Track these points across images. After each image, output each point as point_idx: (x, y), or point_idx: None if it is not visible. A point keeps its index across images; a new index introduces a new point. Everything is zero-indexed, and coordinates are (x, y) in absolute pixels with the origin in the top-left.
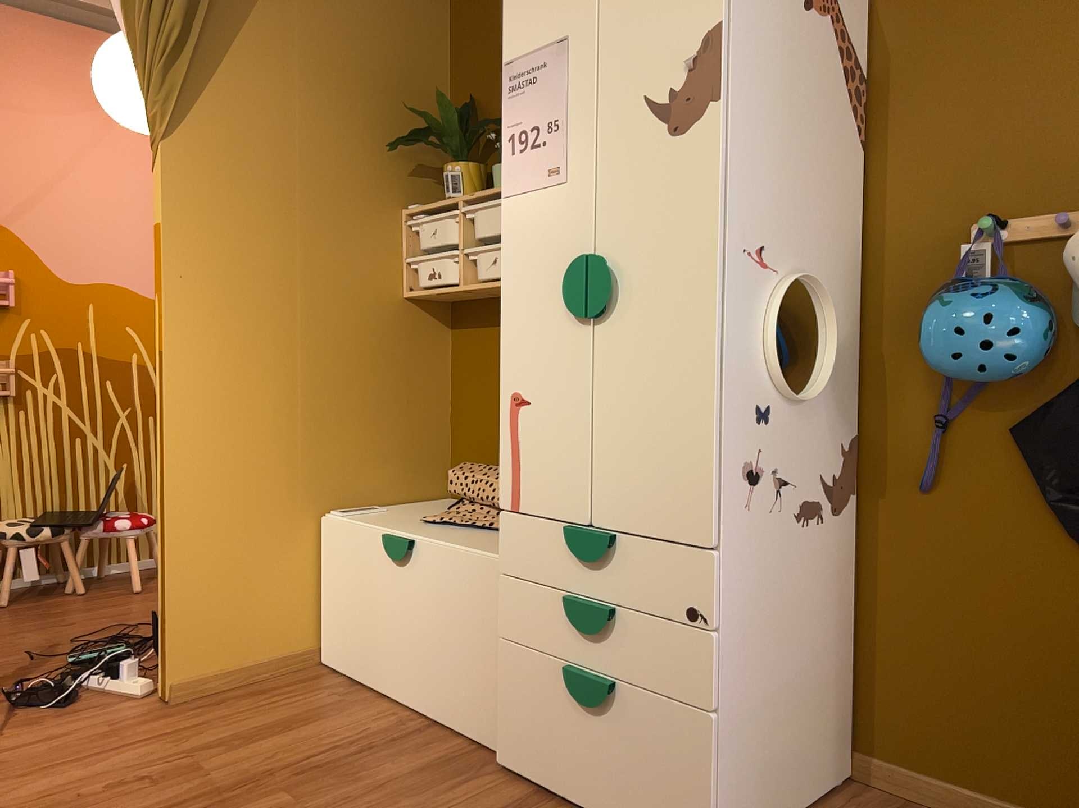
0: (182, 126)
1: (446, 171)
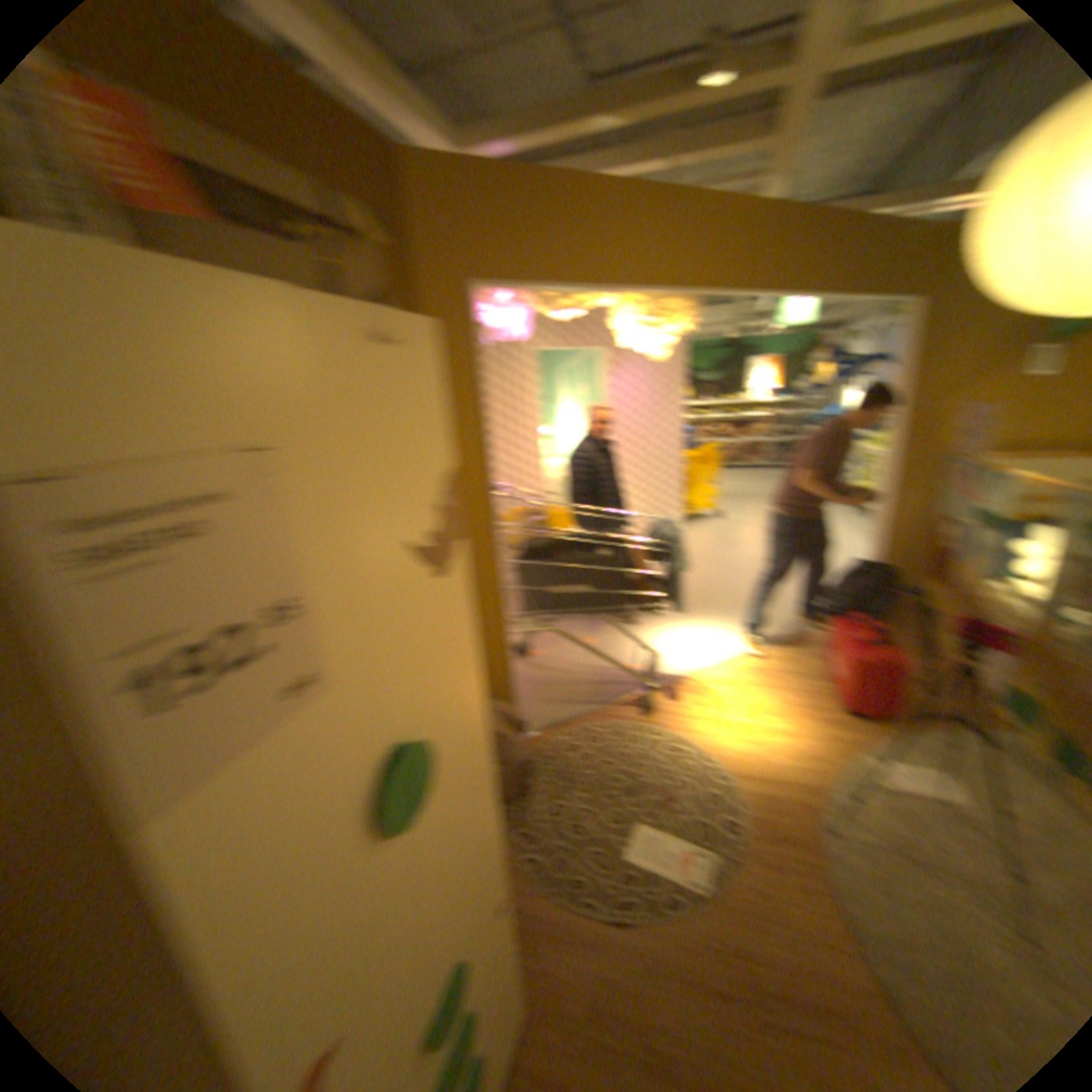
0: None
1: None
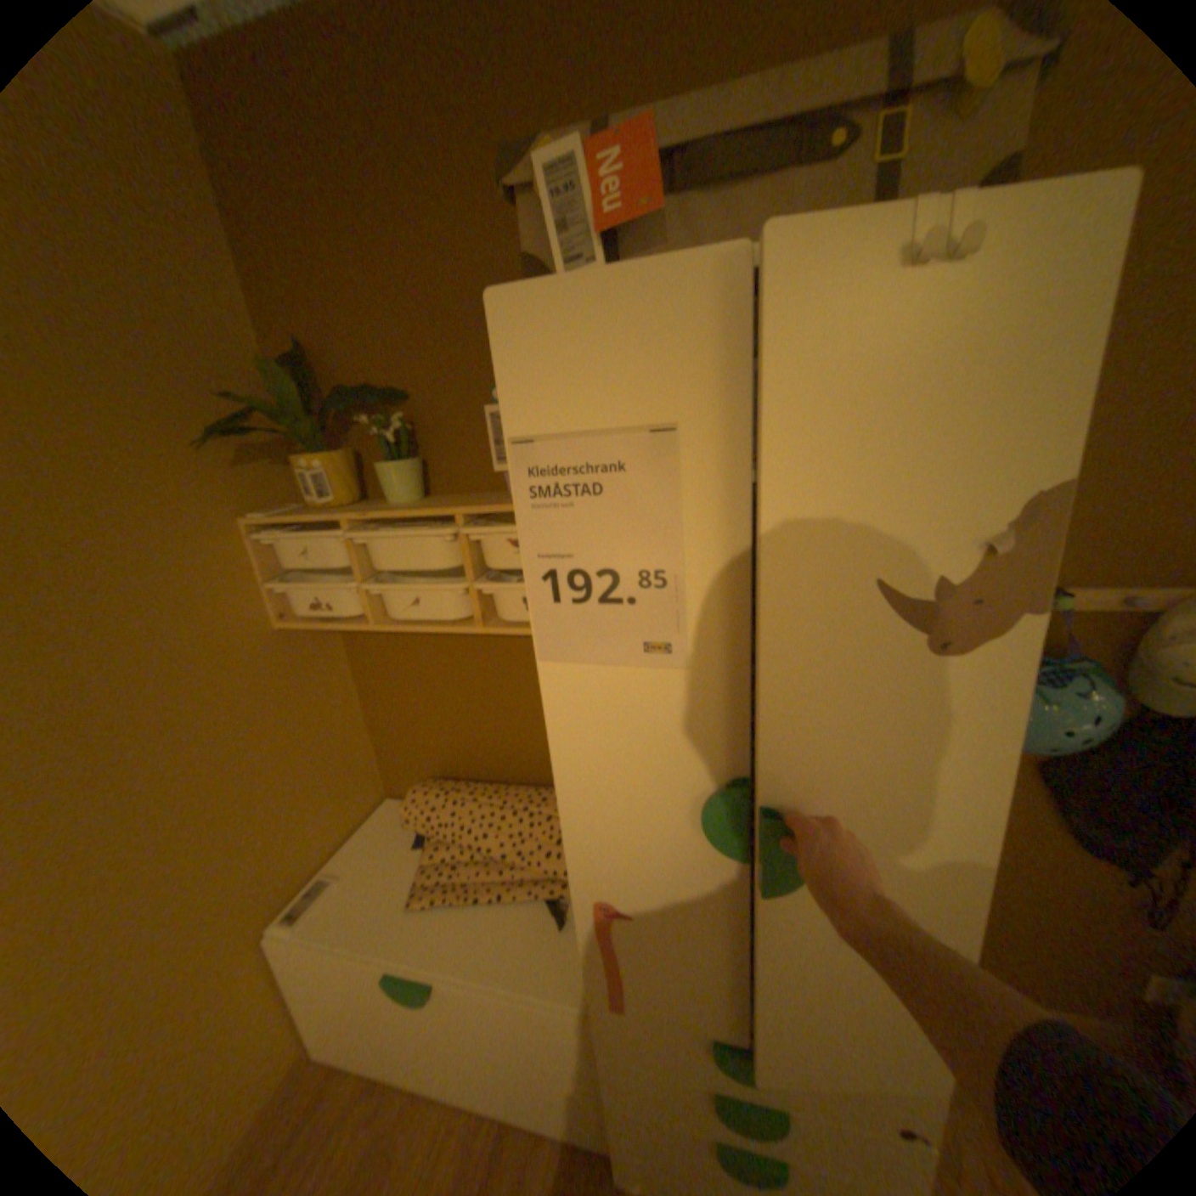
0: None
1: (297, 463)
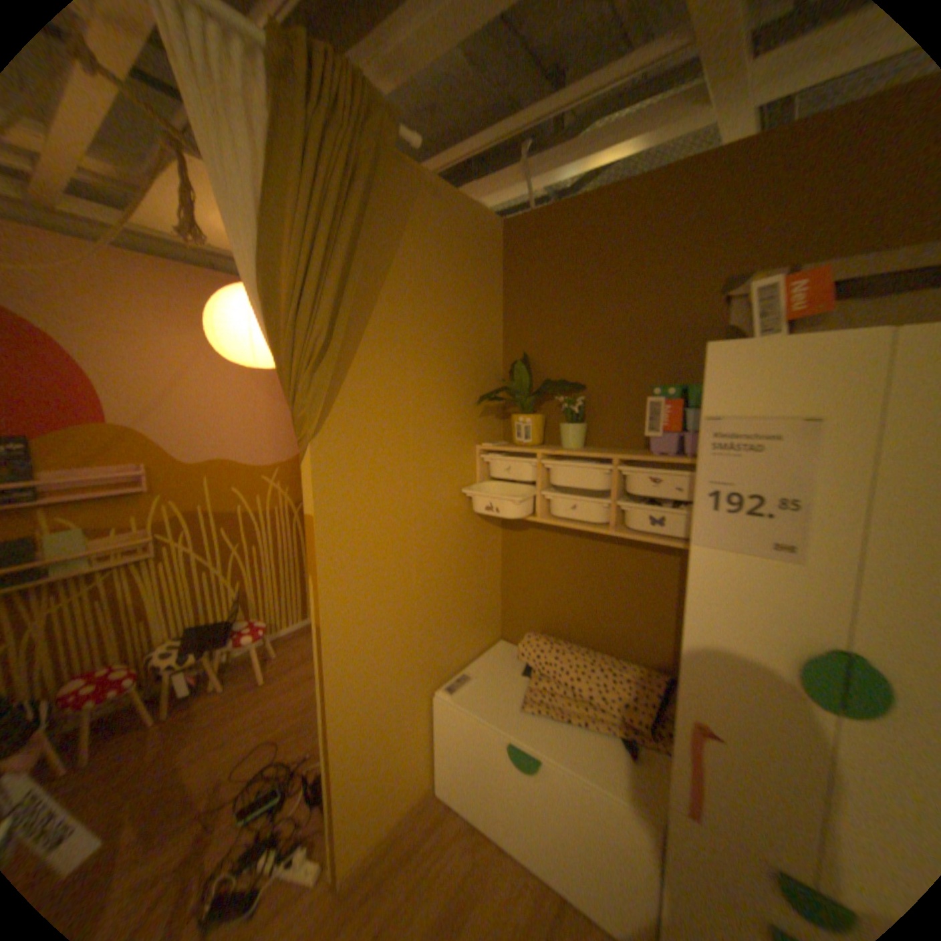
0: (324, 422)
1: (515, 419)
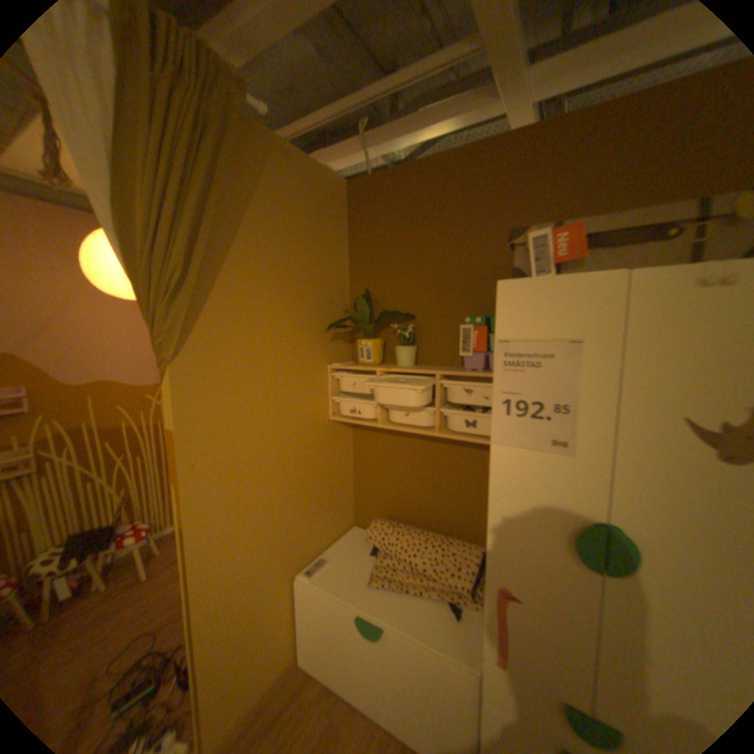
0: (183, 347)
1: (359, 343)
